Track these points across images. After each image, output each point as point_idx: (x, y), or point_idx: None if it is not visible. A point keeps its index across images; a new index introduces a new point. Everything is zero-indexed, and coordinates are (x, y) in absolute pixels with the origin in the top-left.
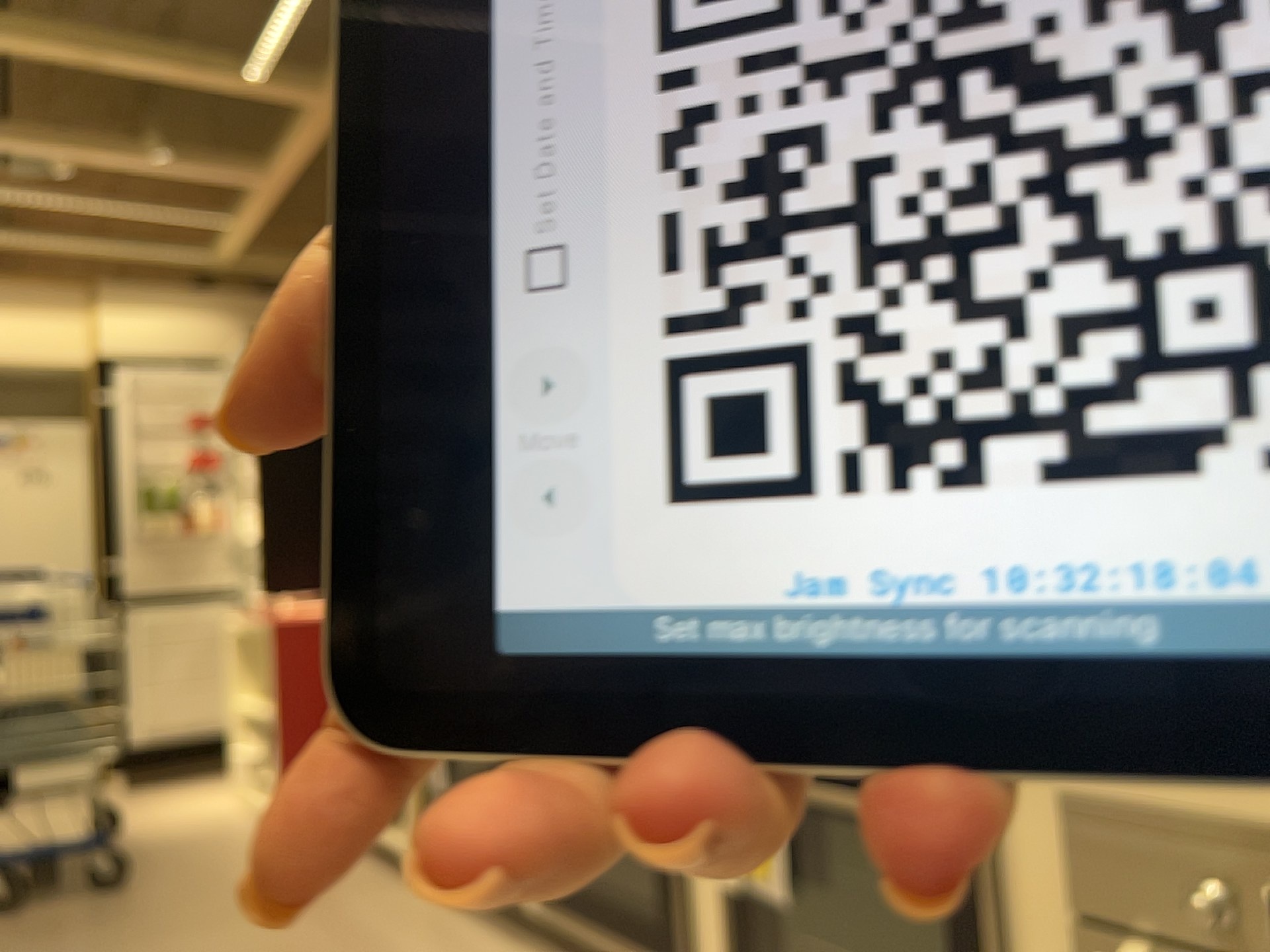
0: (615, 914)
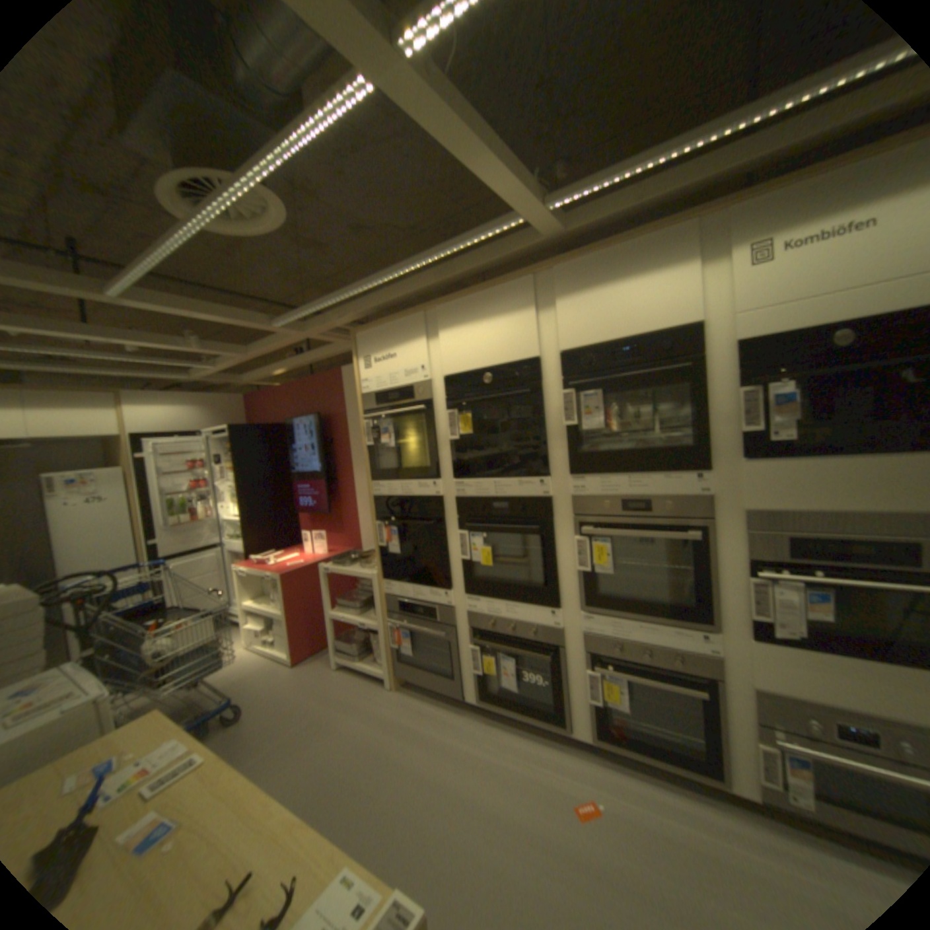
0: (525, 709)
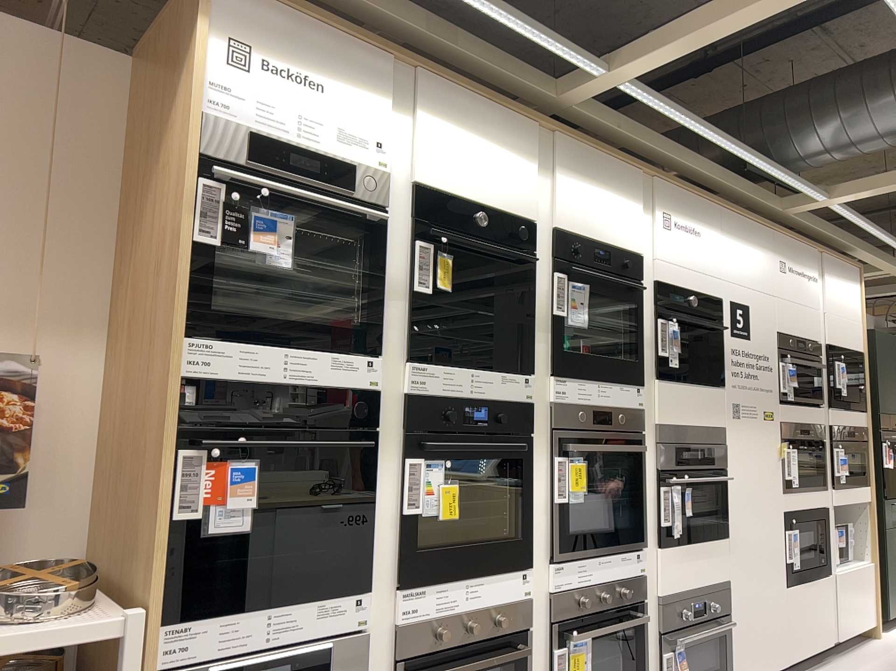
0: None
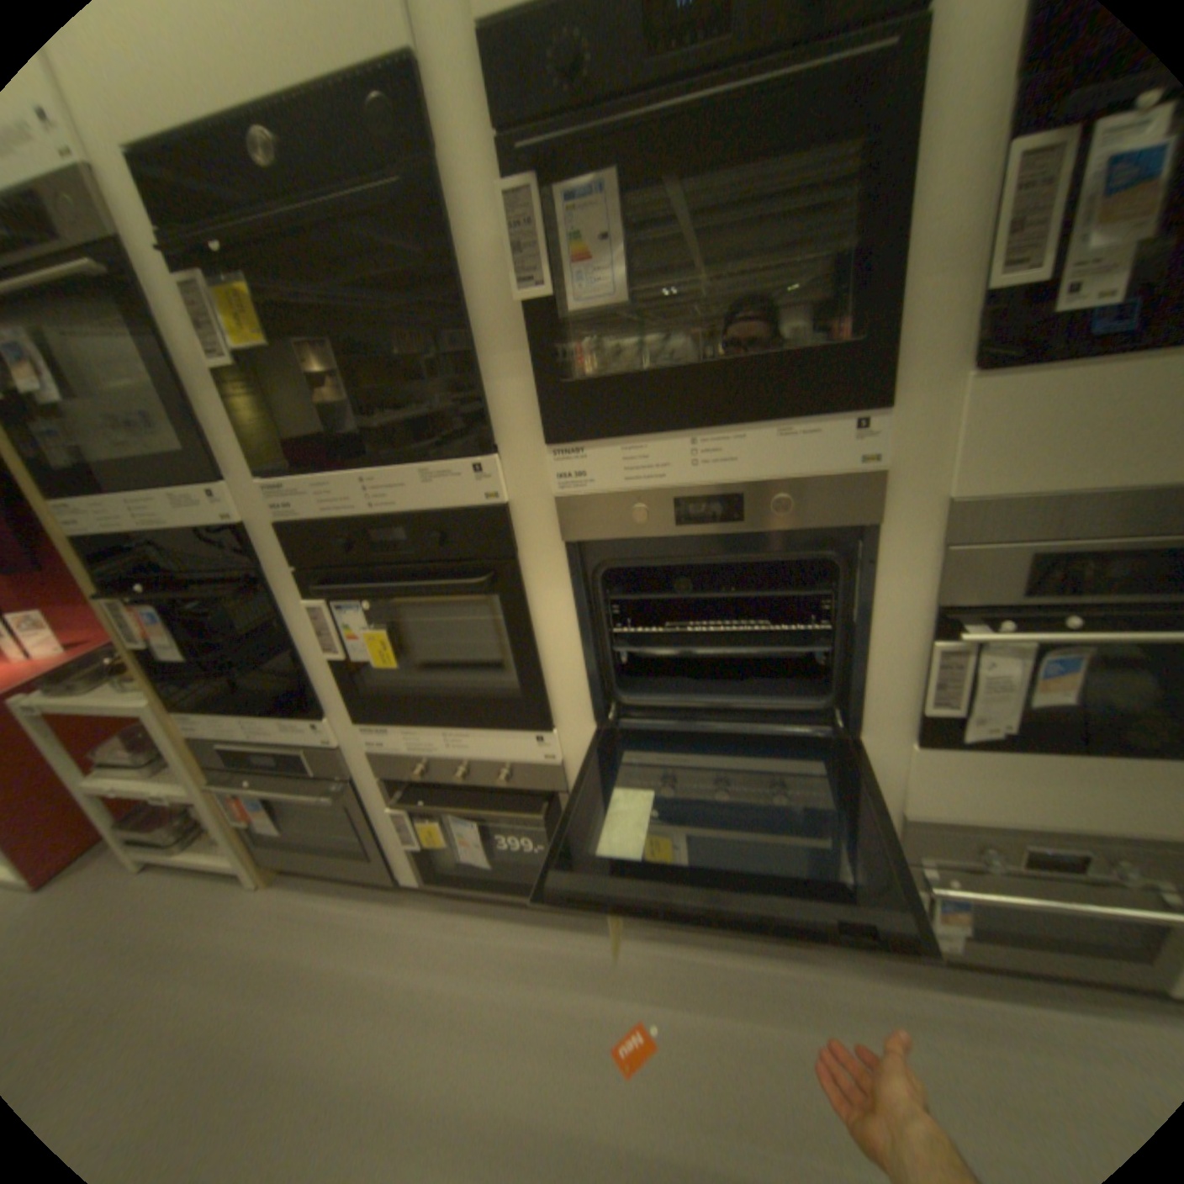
0: (508, 883)
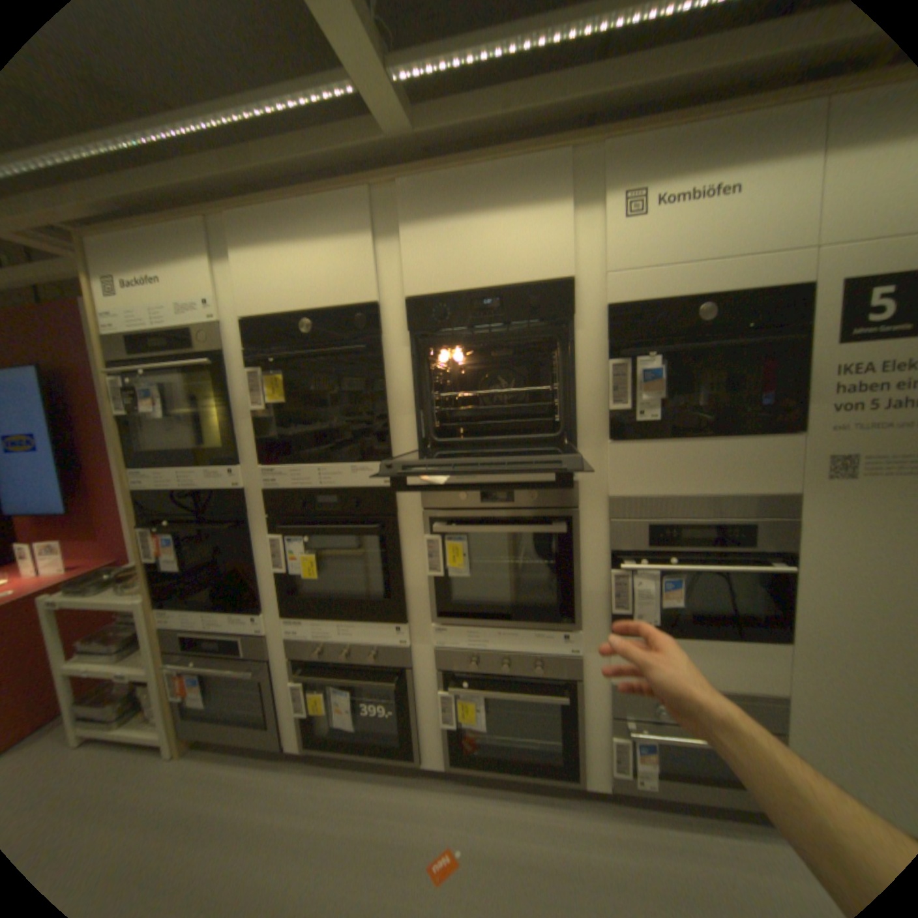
0: (364, 747)
